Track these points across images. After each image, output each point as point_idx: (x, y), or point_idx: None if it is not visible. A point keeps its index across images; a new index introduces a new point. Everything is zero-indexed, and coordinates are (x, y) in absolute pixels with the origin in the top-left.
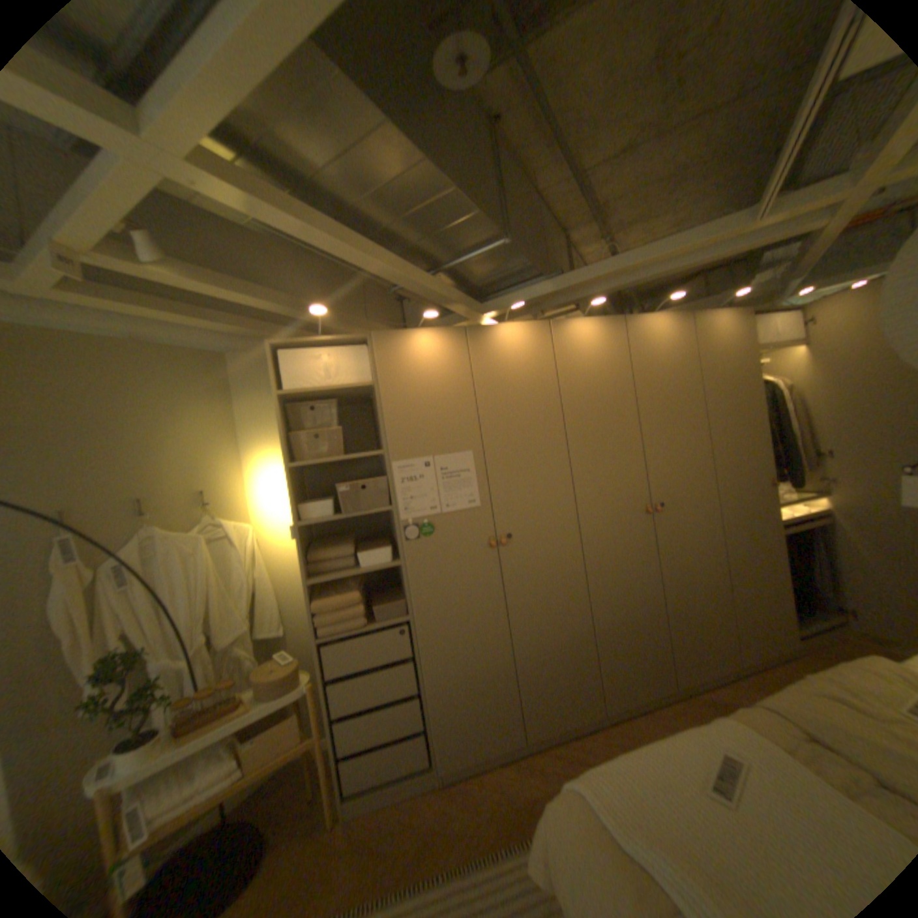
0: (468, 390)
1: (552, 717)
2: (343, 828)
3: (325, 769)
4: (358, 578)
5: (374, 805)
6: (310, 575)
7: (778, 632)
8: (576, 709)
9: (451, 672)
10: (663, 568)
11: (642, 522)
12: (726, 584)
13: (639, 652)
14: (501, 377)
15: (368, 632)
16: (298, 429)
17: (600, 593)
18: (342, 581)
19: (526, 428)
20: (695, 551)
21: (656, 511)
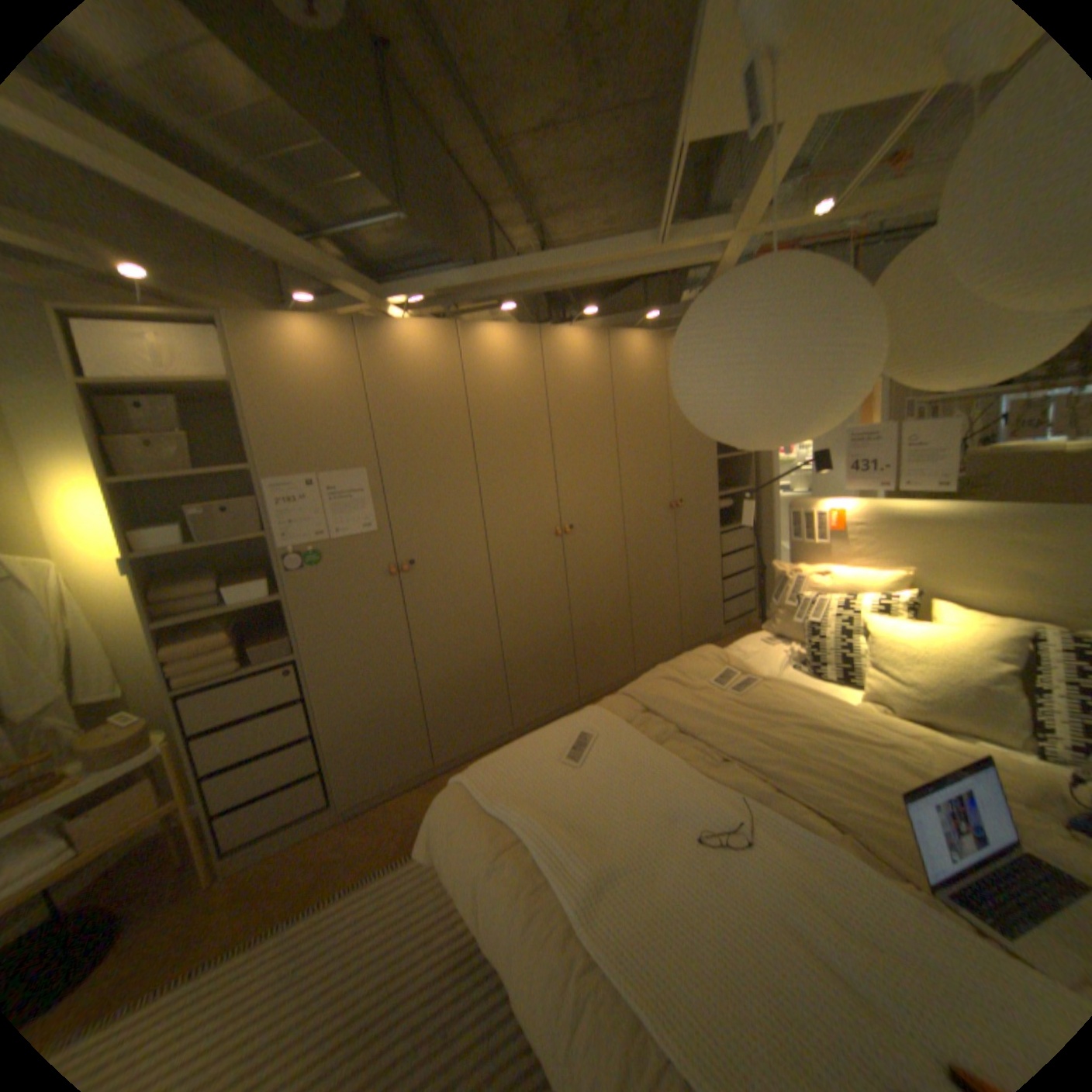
0: (359, 396)
1: (459, 737)
2: (224, 883)
3: (196, 830)
4: (226, 619)
5: (261, 854)
6: (155, 619)
7: (665, 638)
8: (484, 726)
9: (348, 708)
10: (570, 588)
11: (551, 545)
12: (625, 600)
13: (545, 668)
14: (400, 383)
15: (242, 677)
16: (116, 432)
17: (508, 616)
18: (203, 624)
19: (430, 445)
20: (600, 571)
21: (565, 533)
